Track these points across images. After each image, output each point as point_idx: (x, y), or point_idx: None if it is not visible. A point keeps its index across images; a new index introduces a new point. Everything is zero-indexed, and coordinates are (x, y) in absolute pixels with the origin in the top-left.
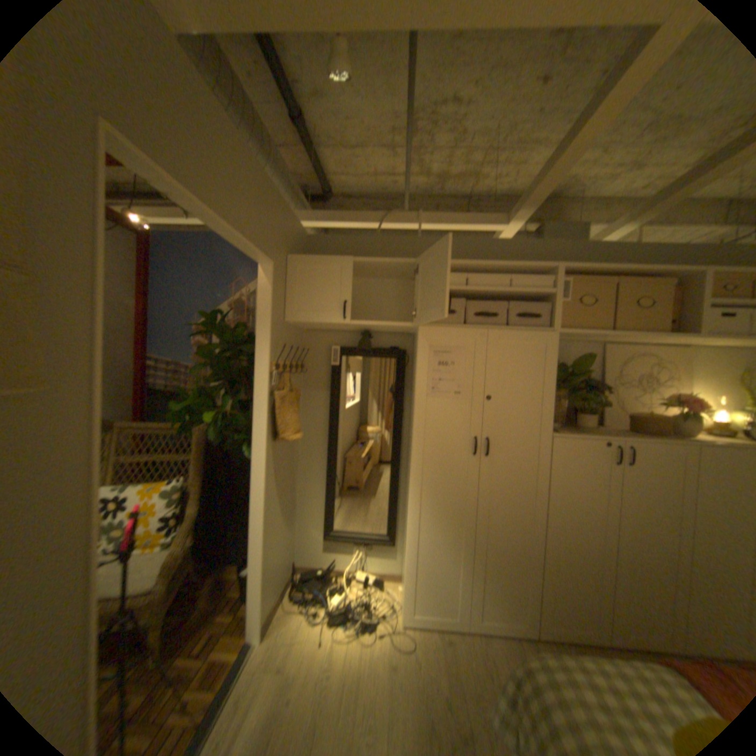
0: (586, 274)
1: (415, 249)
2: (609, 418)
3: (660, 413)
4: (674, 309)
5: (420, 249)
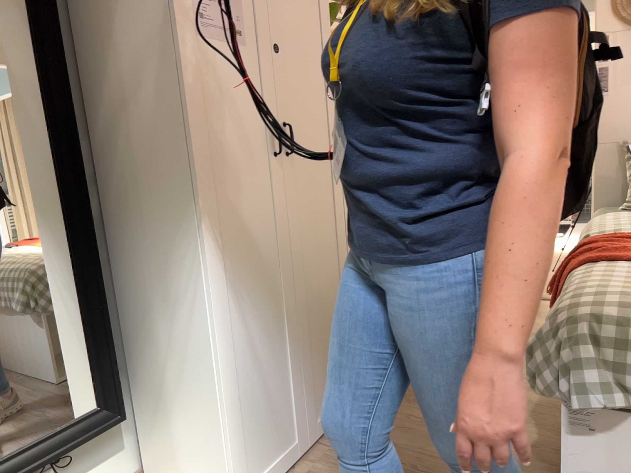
0: None
1: None
2: None
3: None
4: None
5: None
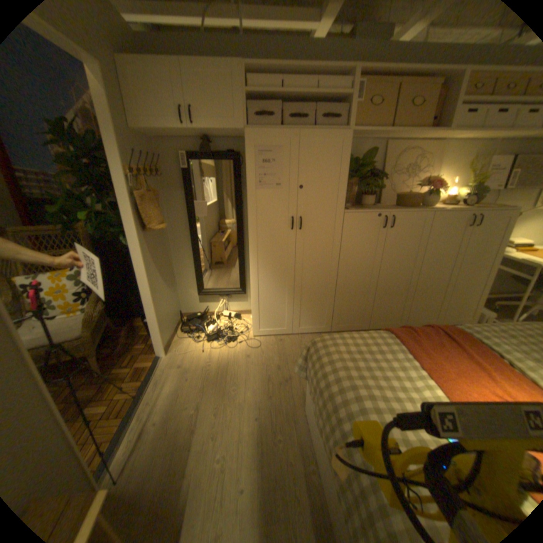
0: (378, 75)
1: (239, 50)
2: (385, 197)
3: (417, 192)
4: (438, 107)
5: (243, 50)
